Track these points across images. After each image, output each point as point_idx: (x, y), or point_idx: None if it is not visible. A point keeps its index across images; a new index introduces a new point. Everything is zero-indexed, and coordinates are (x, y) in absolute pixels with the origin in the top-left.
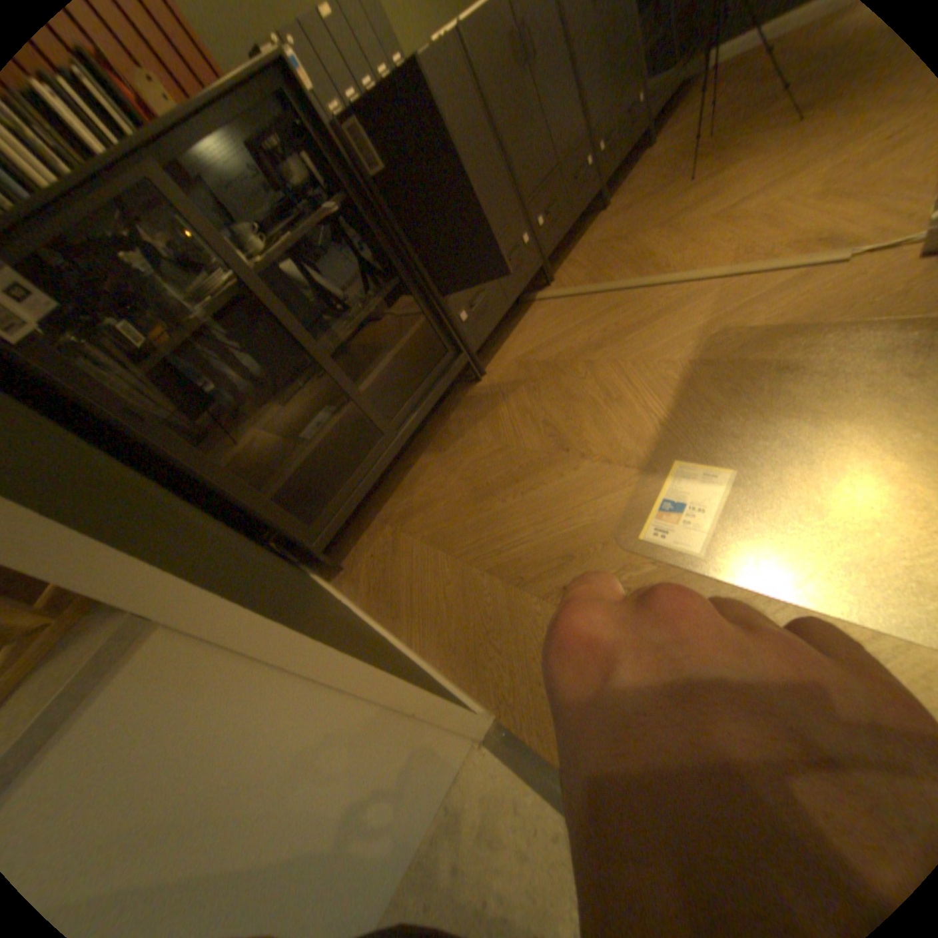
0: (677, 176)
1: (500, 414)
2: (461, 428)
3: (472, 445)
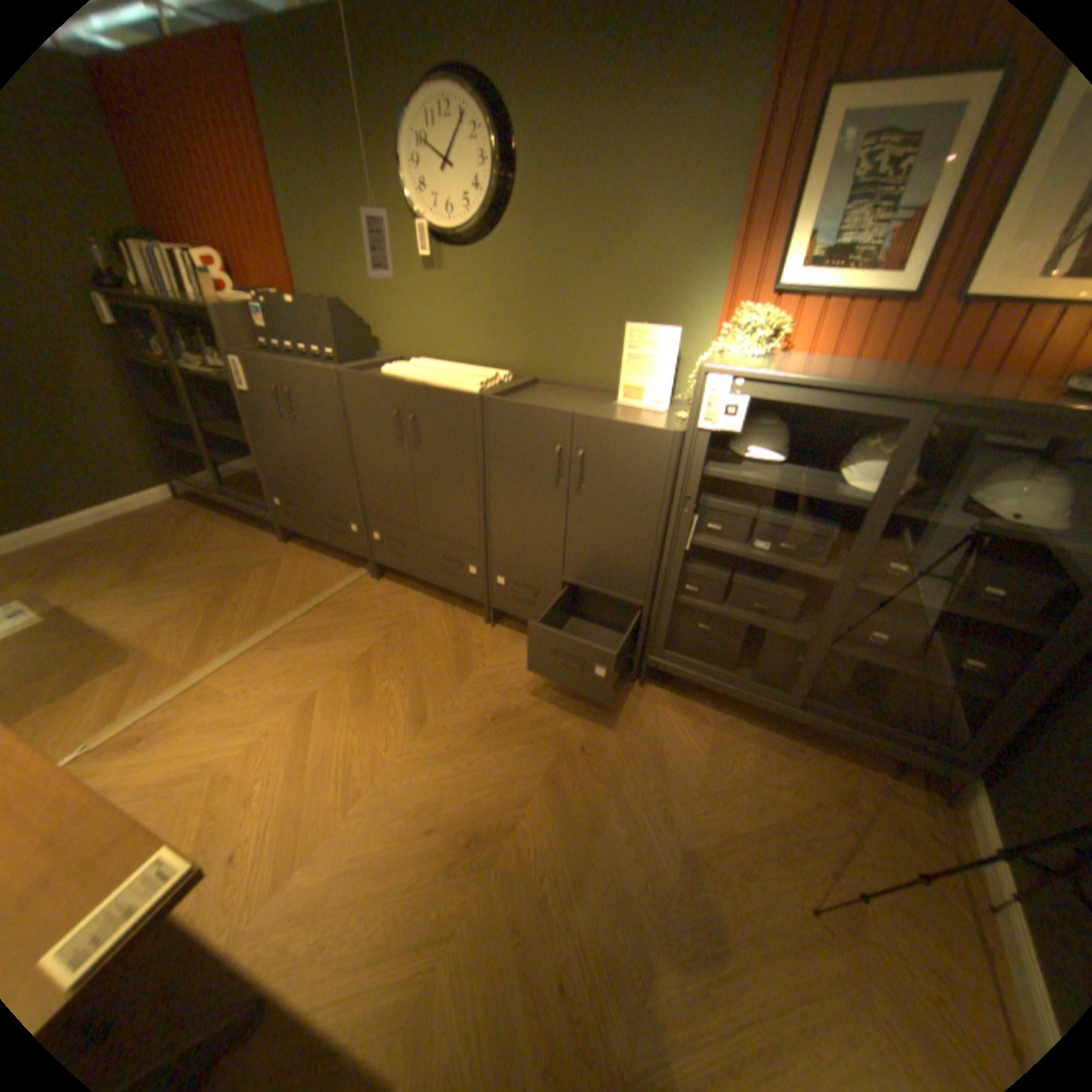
0: (465, 685)
1: (217, 552)
2: (234, 535)
3: (206, 540)
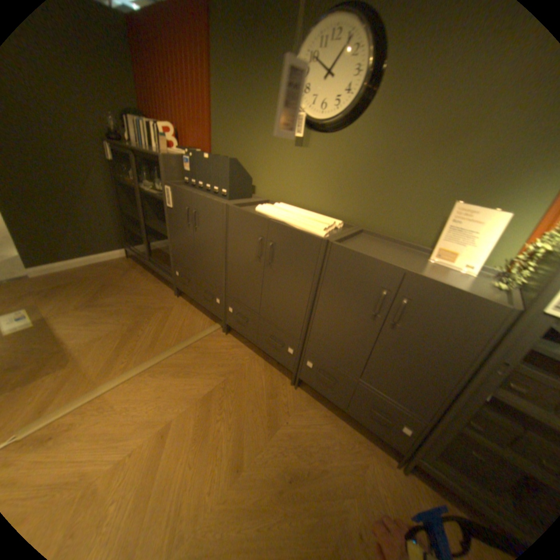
0: (273, 439)
1: (139, 295)
2: (151, 286)
3: (135, 286)
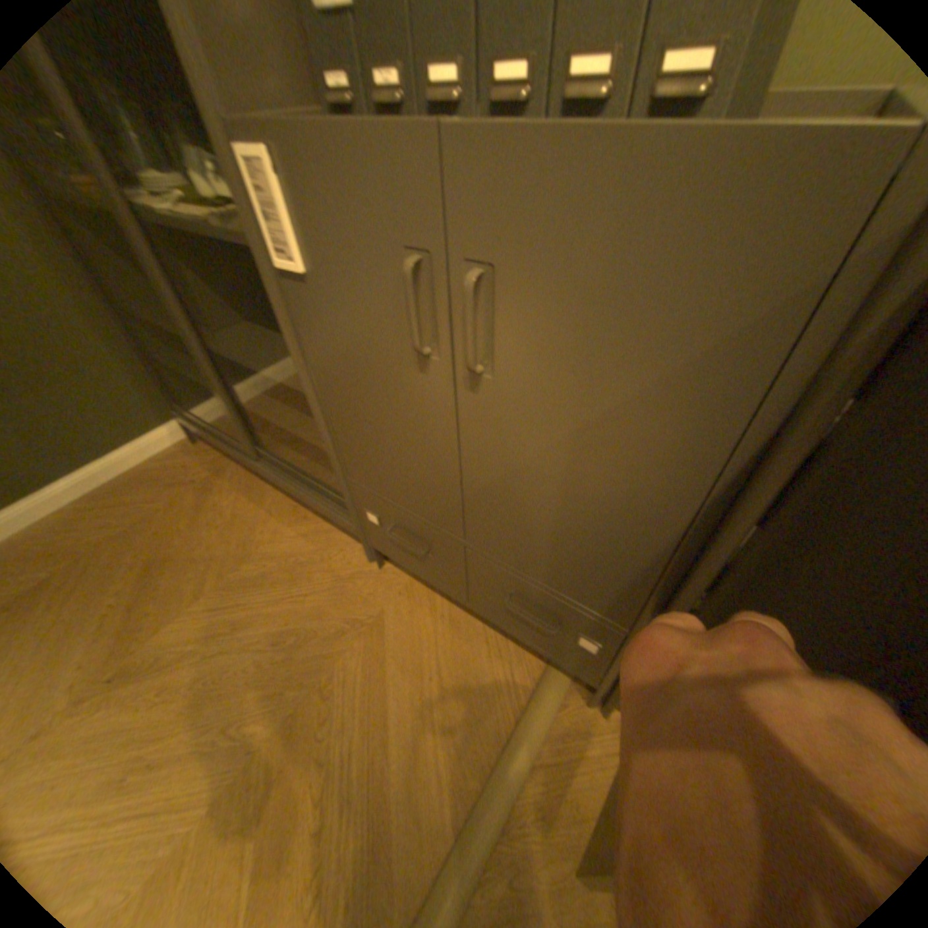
0: None
1: (266, 588)
2: (289, 537)
3: (244, 551)
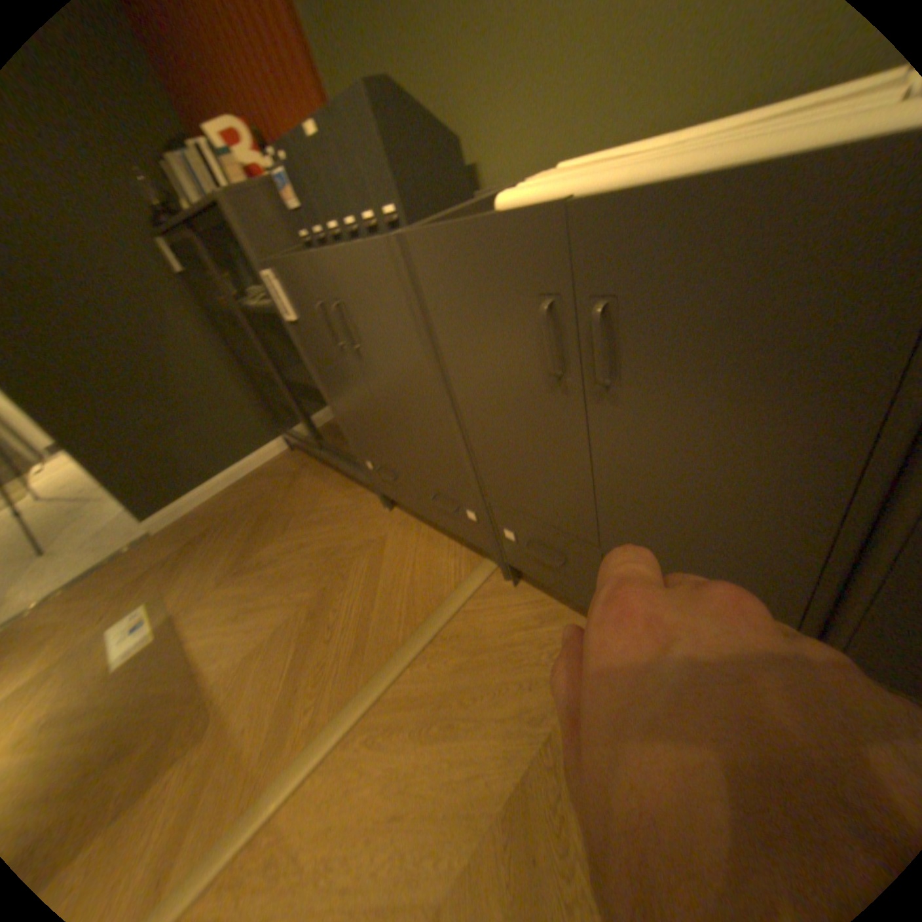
0: None
1: (323, 524)
2: (341, 496)
3: (314, 506)
